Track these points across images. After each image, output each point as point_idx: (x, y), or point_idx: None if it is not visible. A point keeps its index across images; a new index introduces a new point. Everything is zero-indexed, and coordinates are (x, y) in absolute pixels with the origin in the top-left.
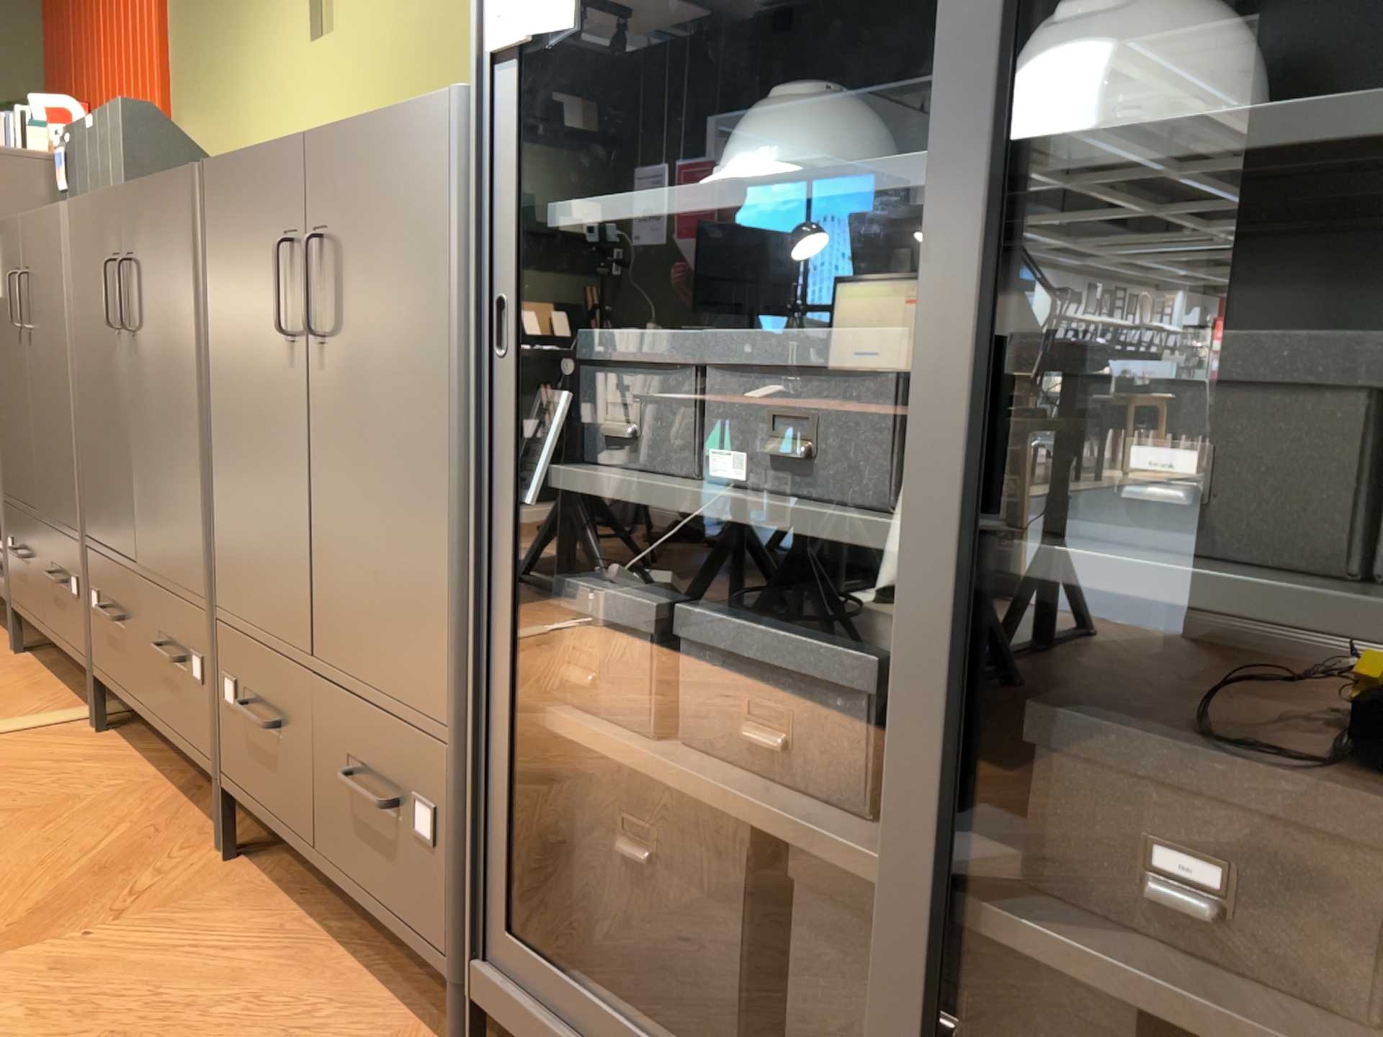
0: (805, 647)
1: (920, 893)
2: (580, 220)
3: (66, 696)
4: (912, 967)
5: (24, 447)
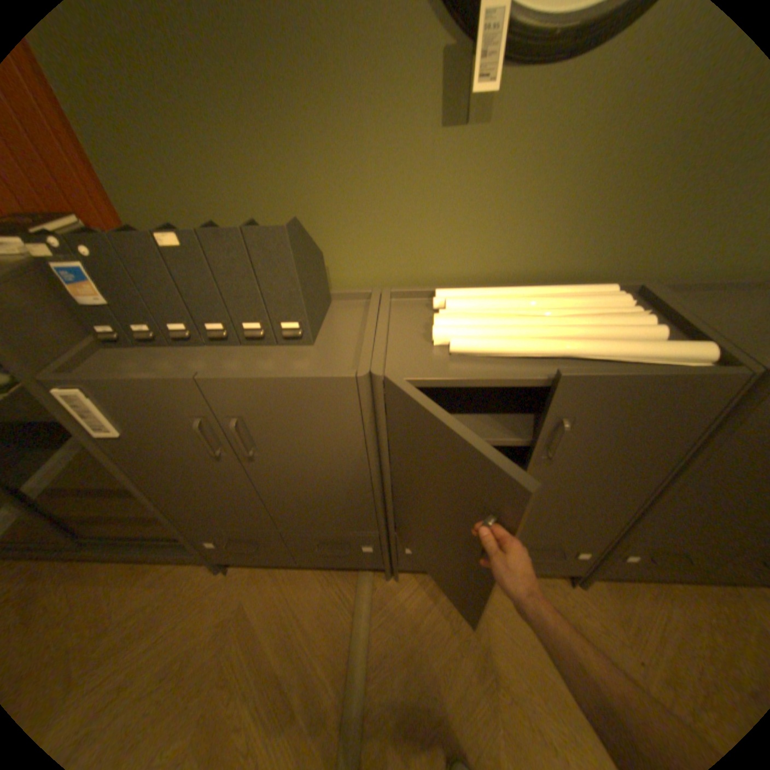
0: None
1: None
2: None
3: (327, 575)
4: None
5: (234, 508)
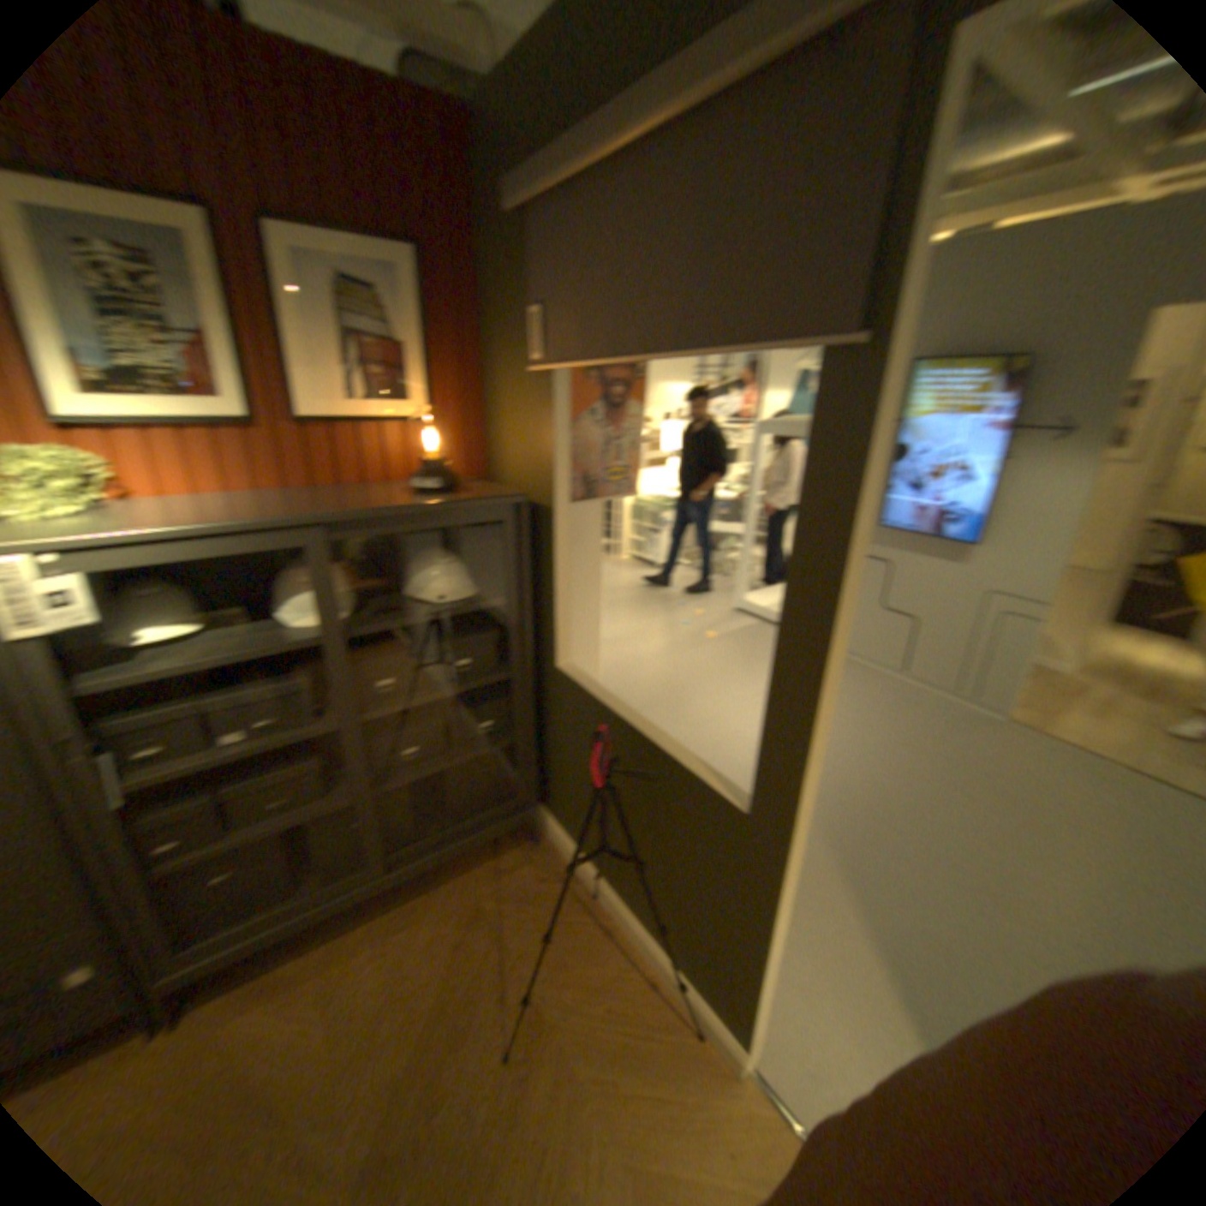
0: (277, 776)
1: (355, 803)
2: (94, 694)
3: None
4: (361, 818)
5: None
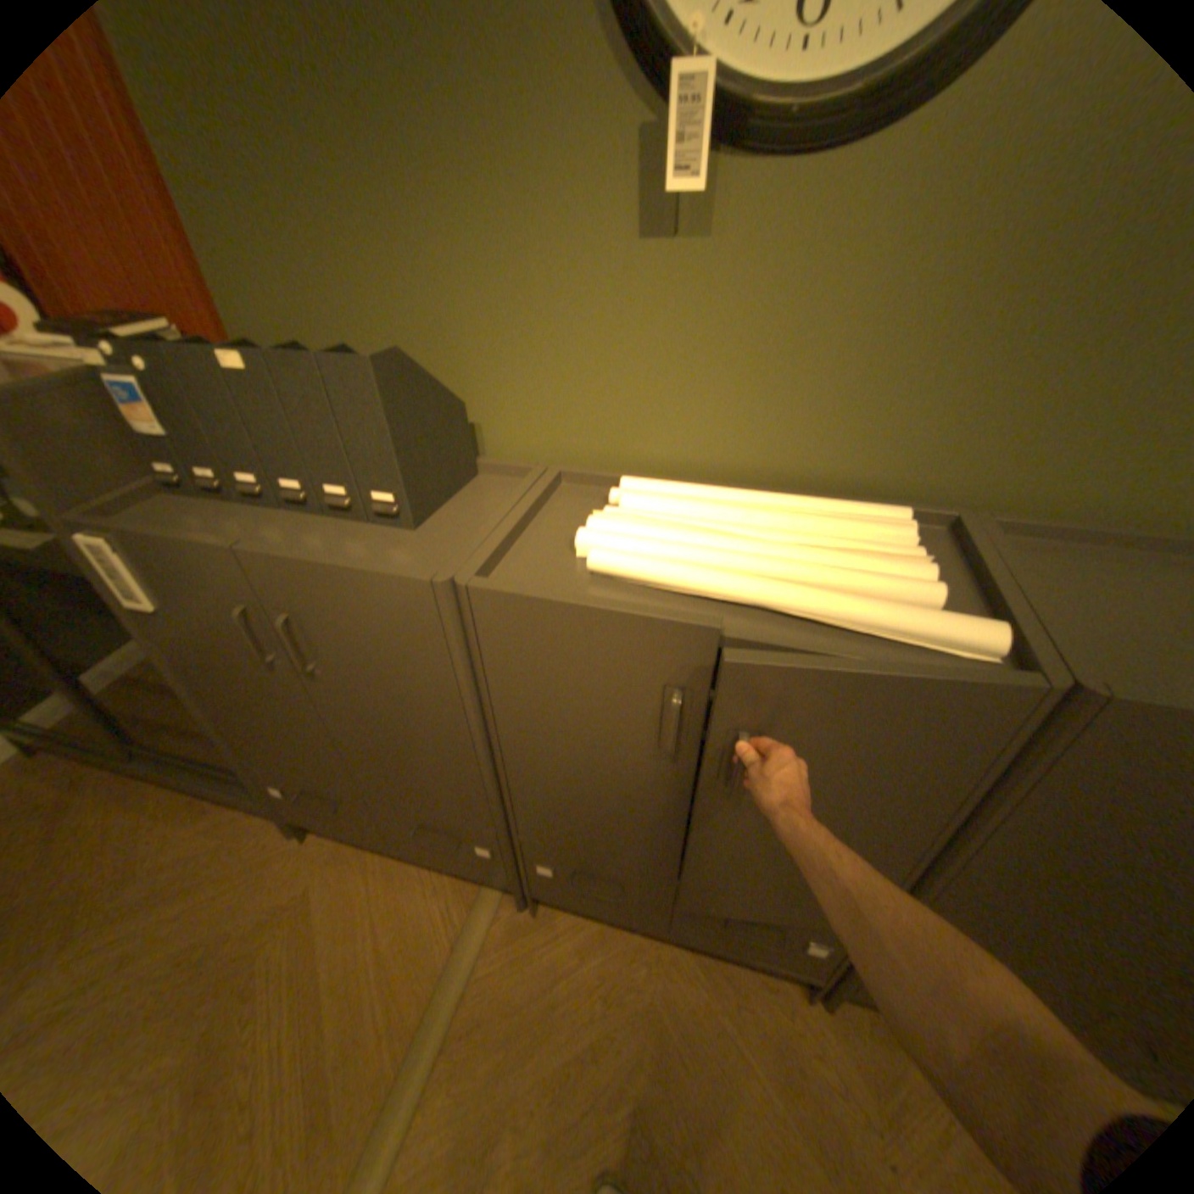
0: None
1: None
2: None
3: (436, 879)
4: None
5: (301, 742)
